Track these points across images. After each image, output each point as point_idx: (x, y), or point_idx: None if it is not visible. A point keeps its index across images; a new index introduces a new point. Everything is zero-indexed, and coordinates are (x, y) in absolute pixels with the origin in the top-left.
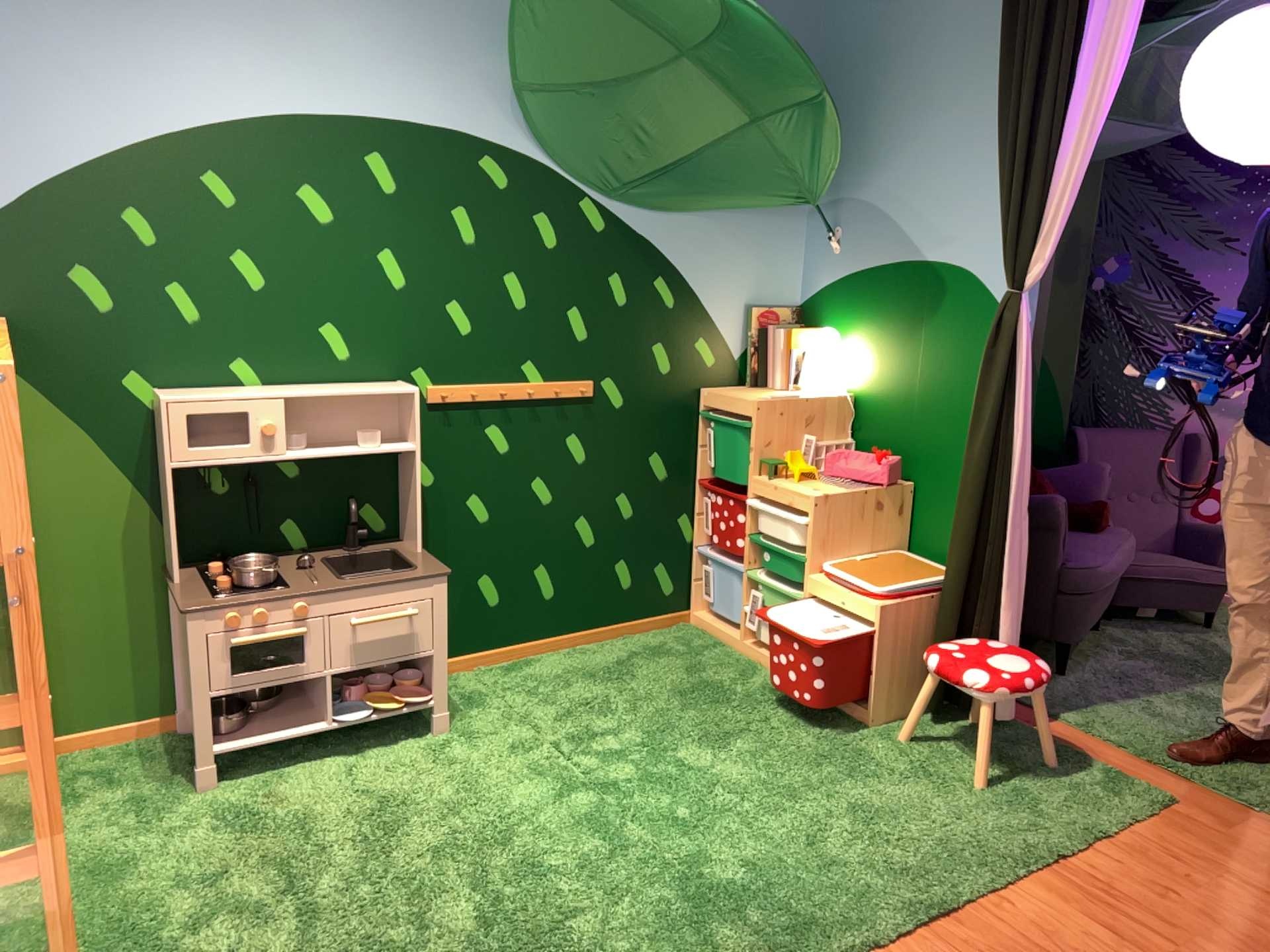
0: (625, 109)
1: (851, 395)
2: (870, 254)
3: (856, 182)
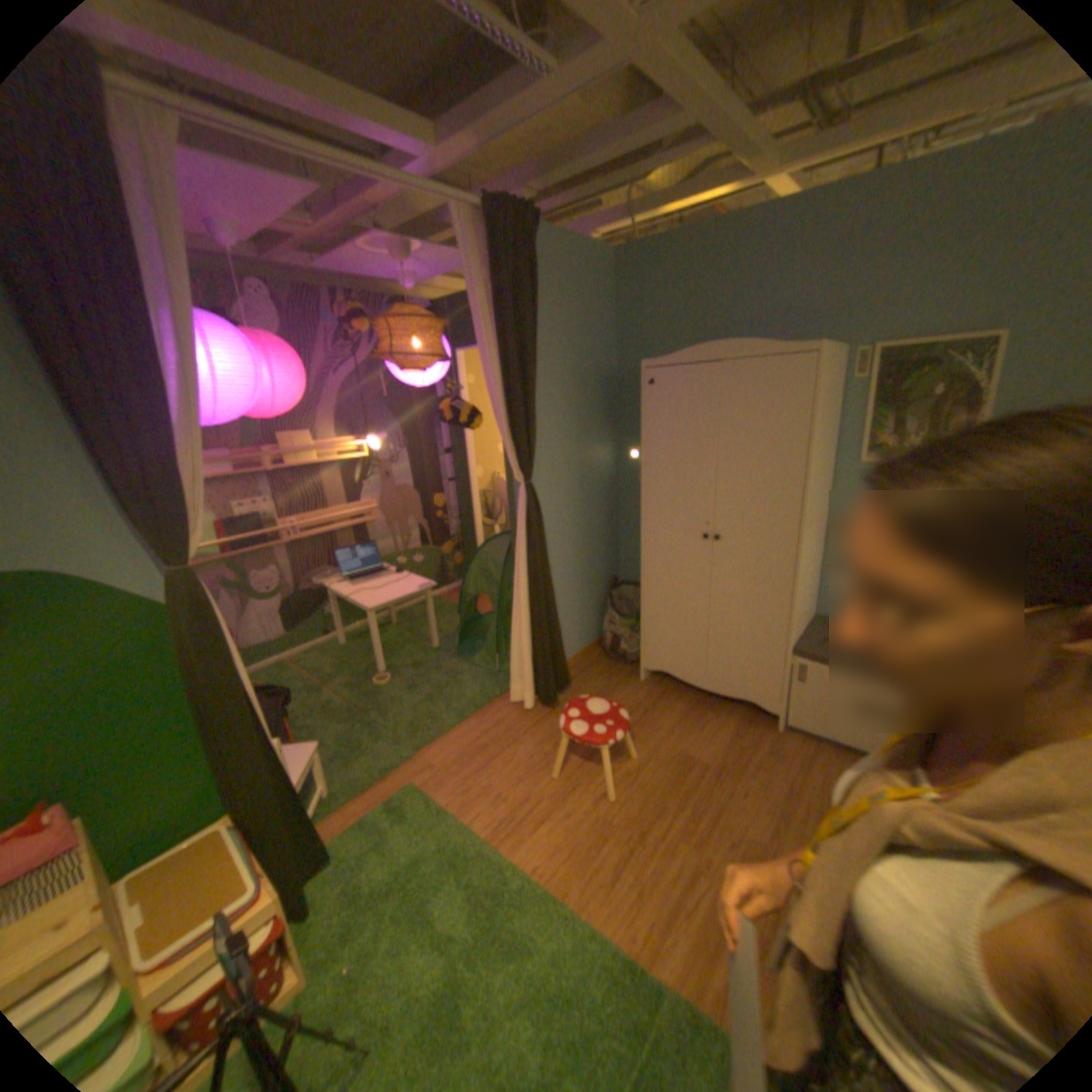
0: None
1: None
2: None
3: None
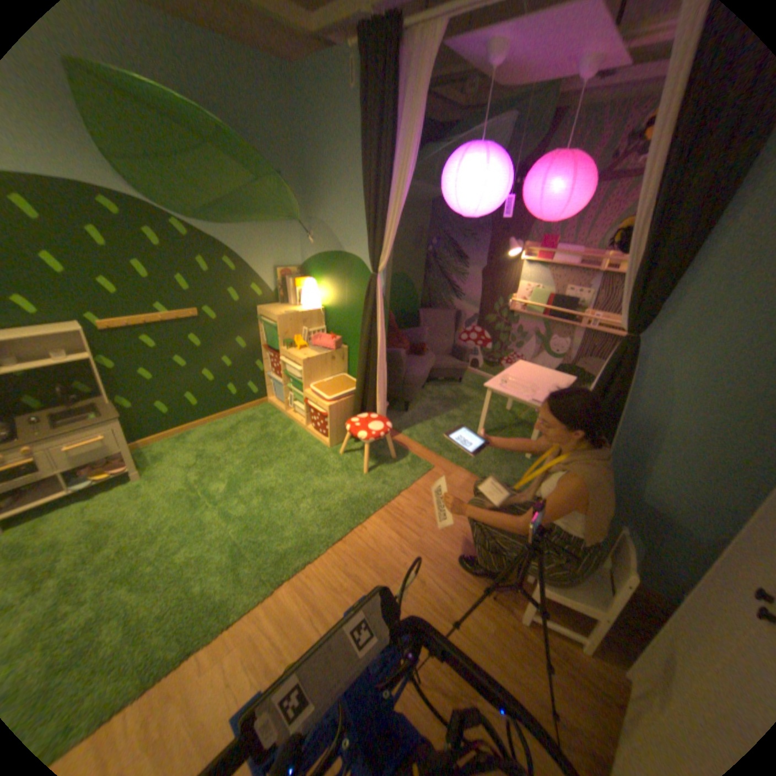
0: (181, 166)
1: (325, 308)
2: (327, 245)
3: (318, 208)
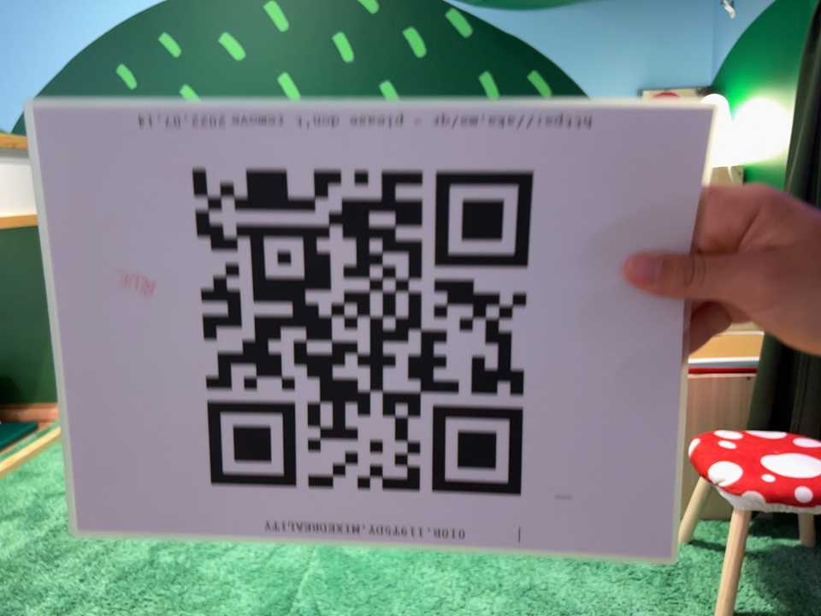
0: None
1: (747, 164)
2: None
3: None
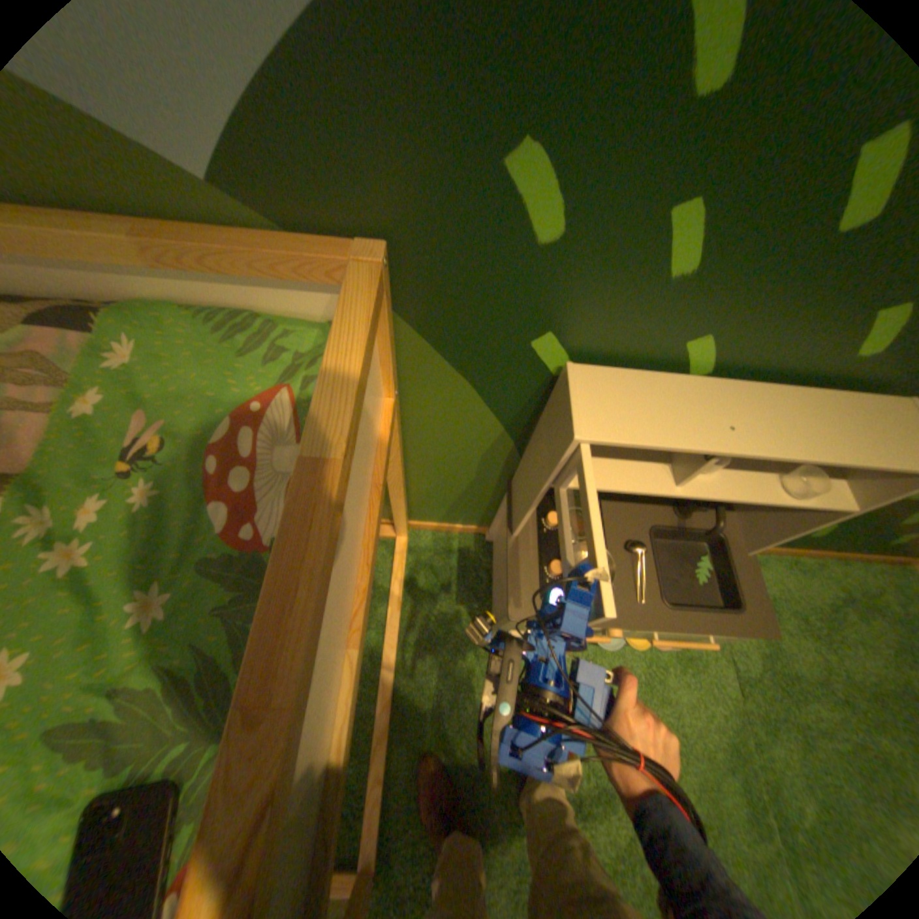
0: None
1: None
2: None
3: None
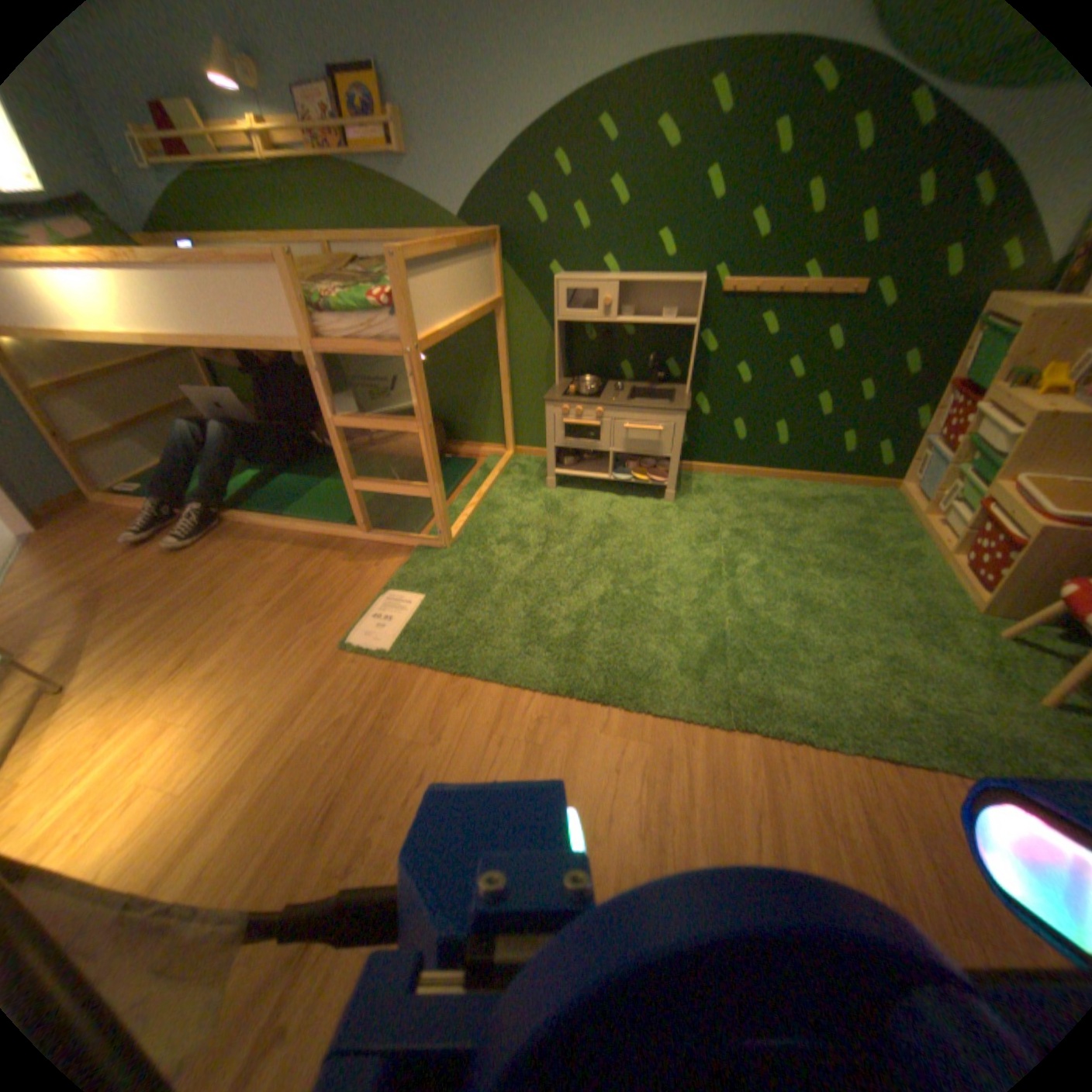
0: None
1: None
2: None
3: None
